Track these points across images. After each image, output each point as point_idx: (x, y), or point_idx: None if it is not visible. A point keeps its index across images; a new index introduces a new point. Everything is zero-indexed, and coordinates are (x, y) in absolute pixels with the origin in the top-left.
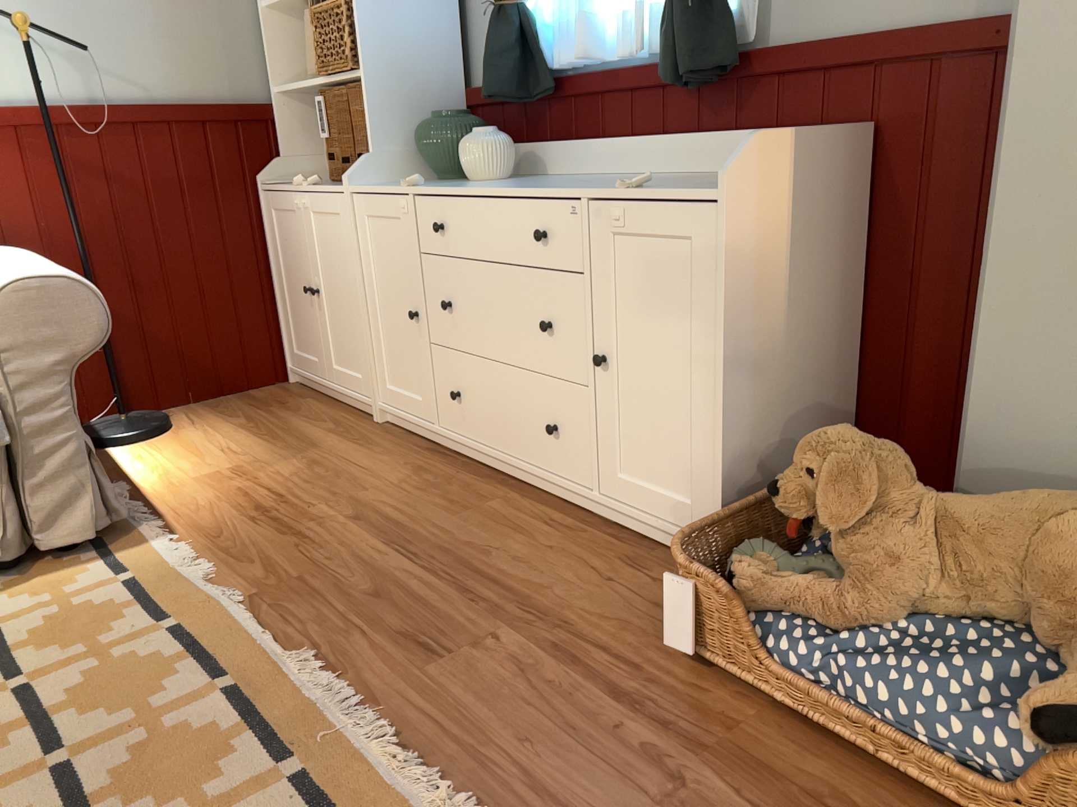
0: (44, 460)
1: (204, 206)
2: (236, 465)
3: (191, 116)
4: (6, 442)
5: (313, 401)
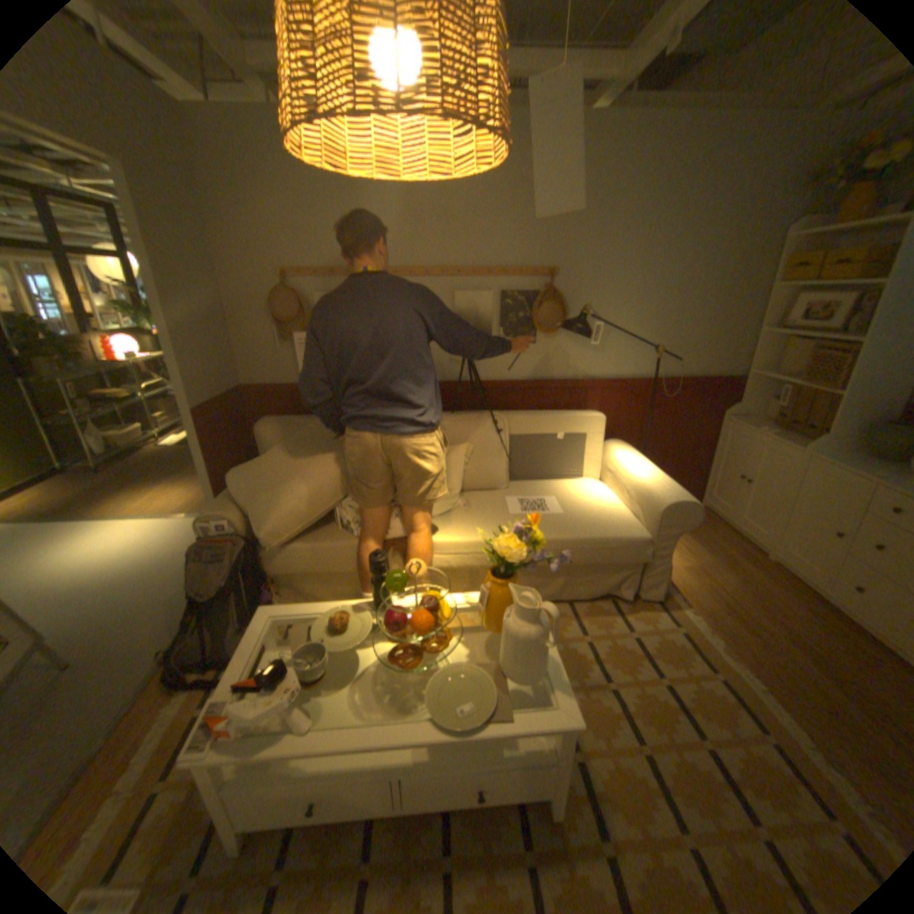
0: (655, 568)
1: (694, 422)
2: (700, 566)
3: (706, 381)
4: (649, 561)
5: (722, 526)
